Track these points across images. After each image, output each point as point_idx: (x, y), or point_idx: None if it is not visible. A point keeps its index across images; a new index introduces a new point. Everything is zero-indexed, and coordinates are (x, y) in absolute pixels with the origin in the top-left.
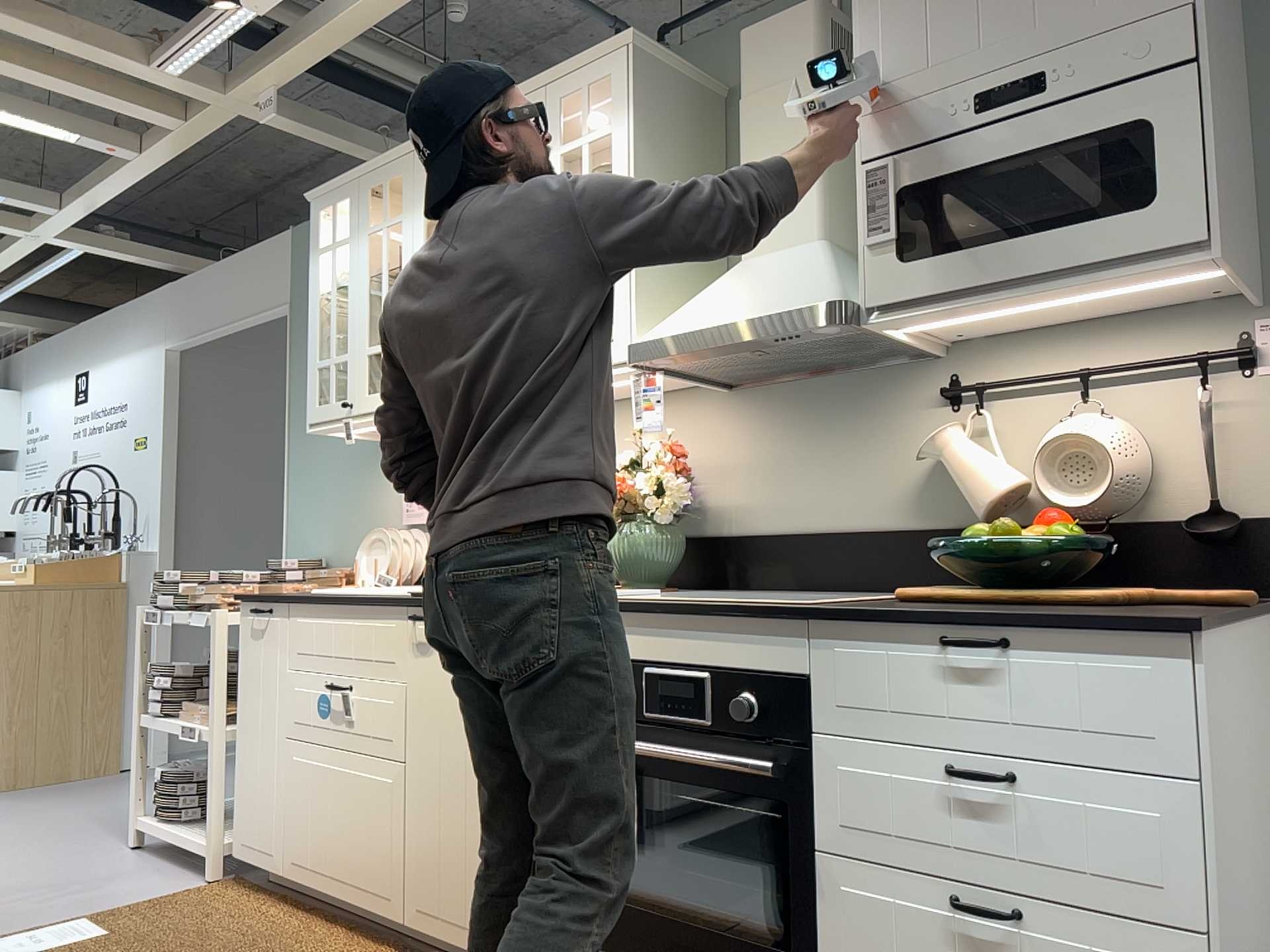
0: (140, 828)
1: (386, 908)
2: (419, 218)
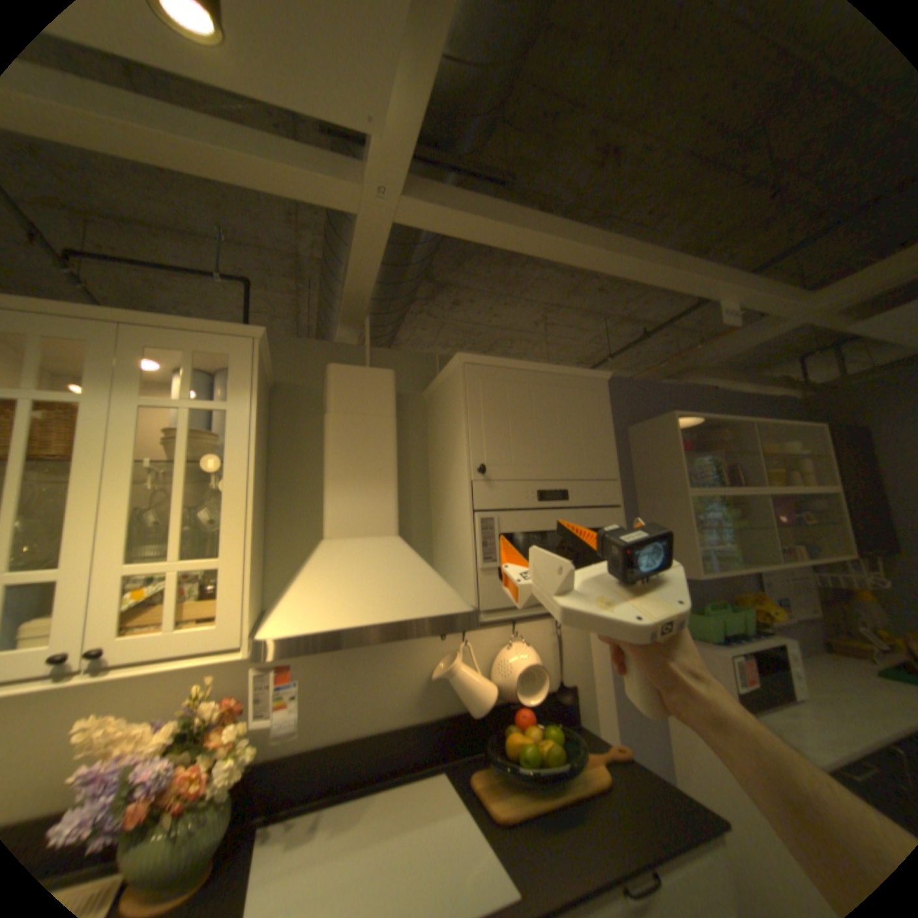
0: None
1: None
2: None
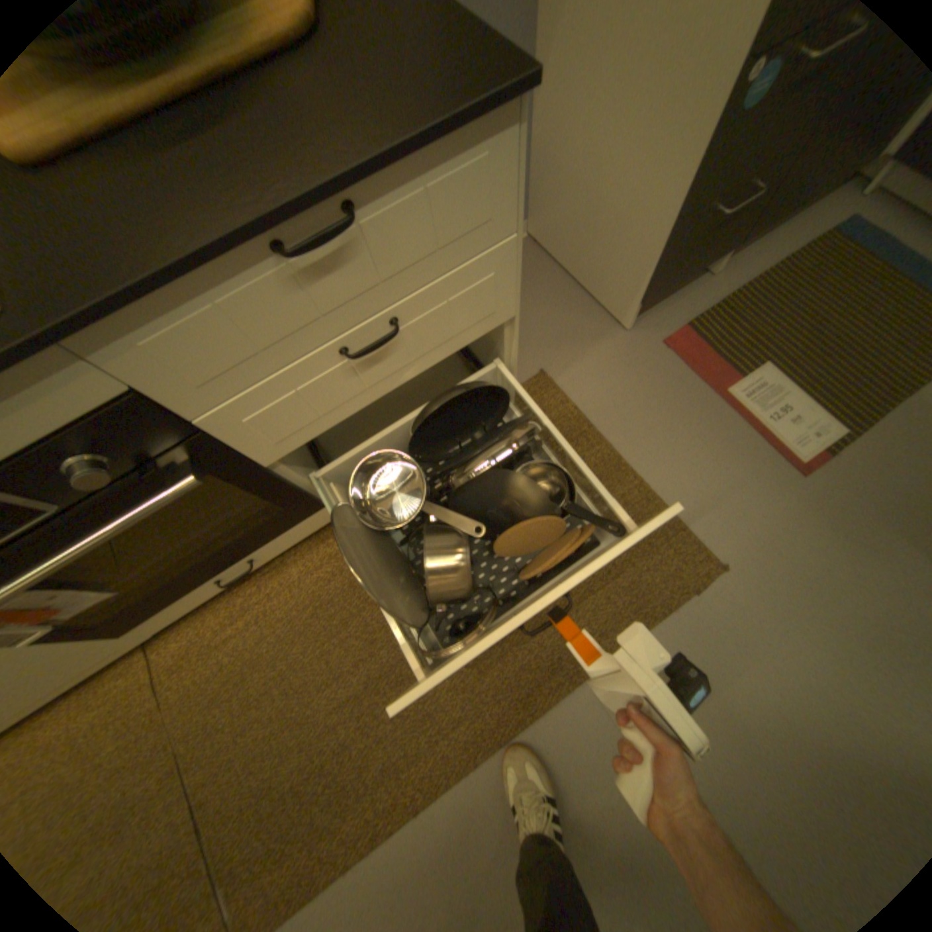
0: None
1: None
2: None
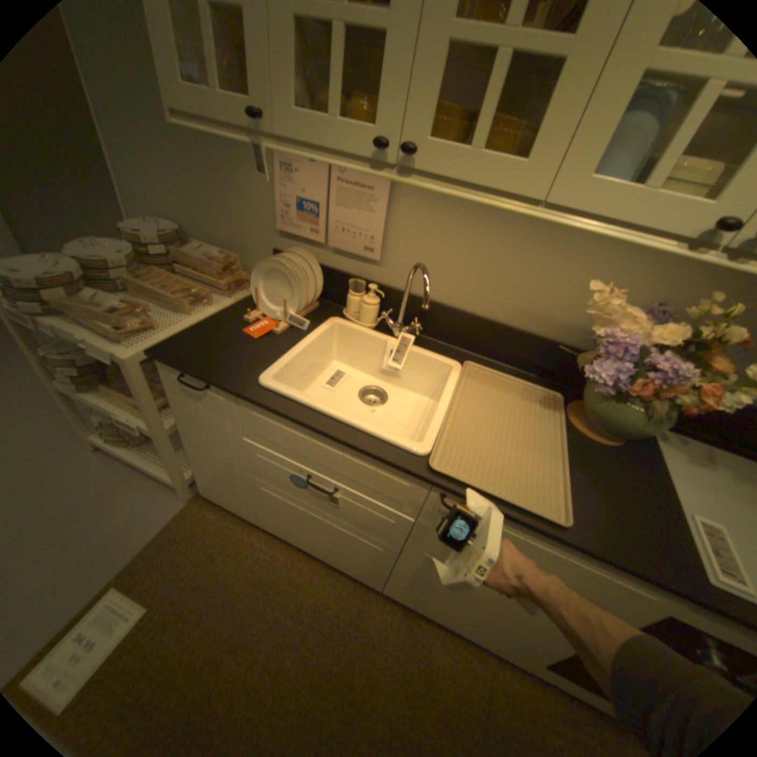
0: (93, 444)
1: (366, 582)
2: None
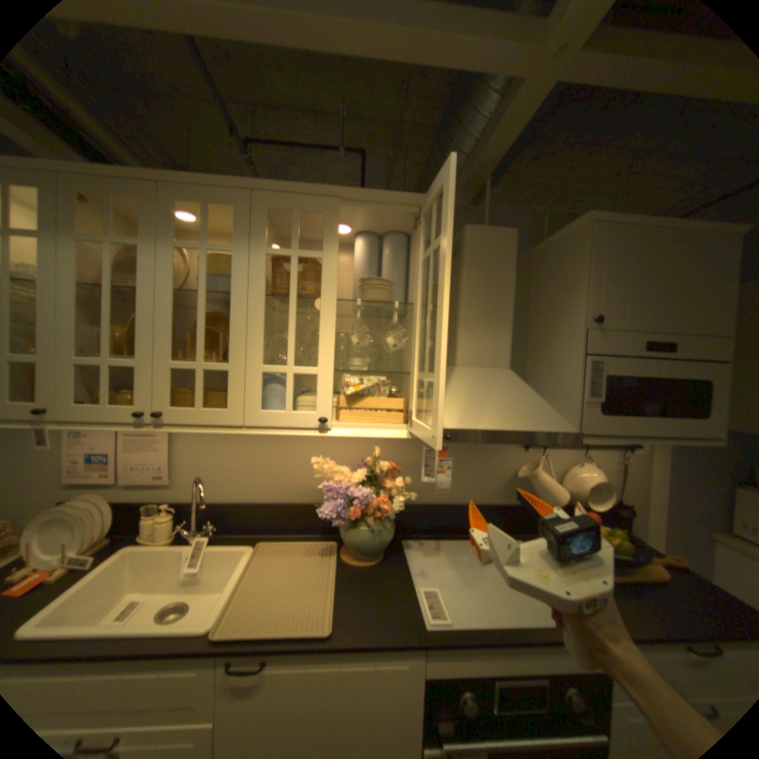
0: None
1: None
2: (165, 250)
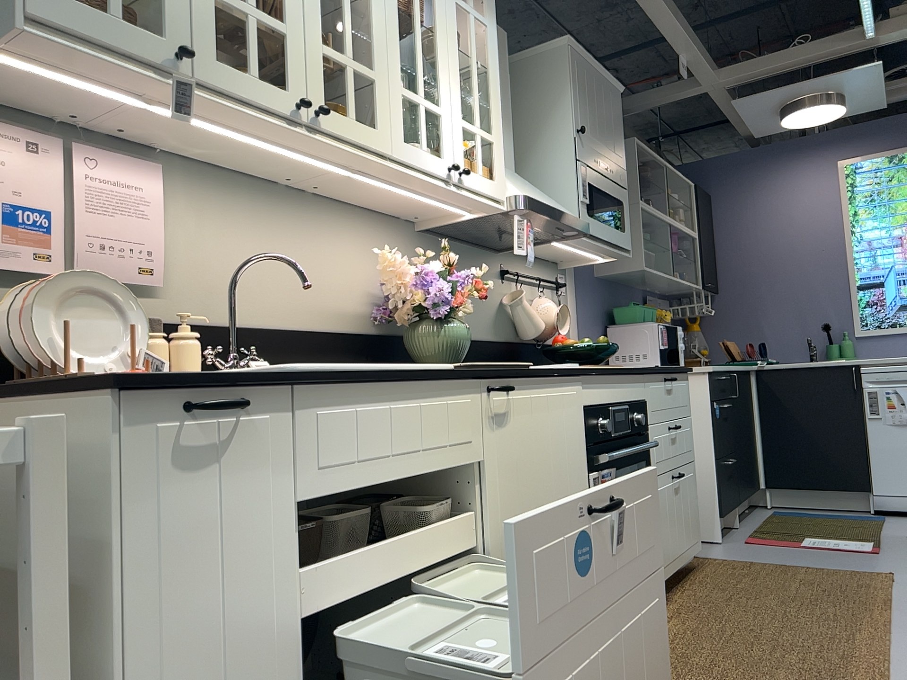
0: None
1: None
2: None
